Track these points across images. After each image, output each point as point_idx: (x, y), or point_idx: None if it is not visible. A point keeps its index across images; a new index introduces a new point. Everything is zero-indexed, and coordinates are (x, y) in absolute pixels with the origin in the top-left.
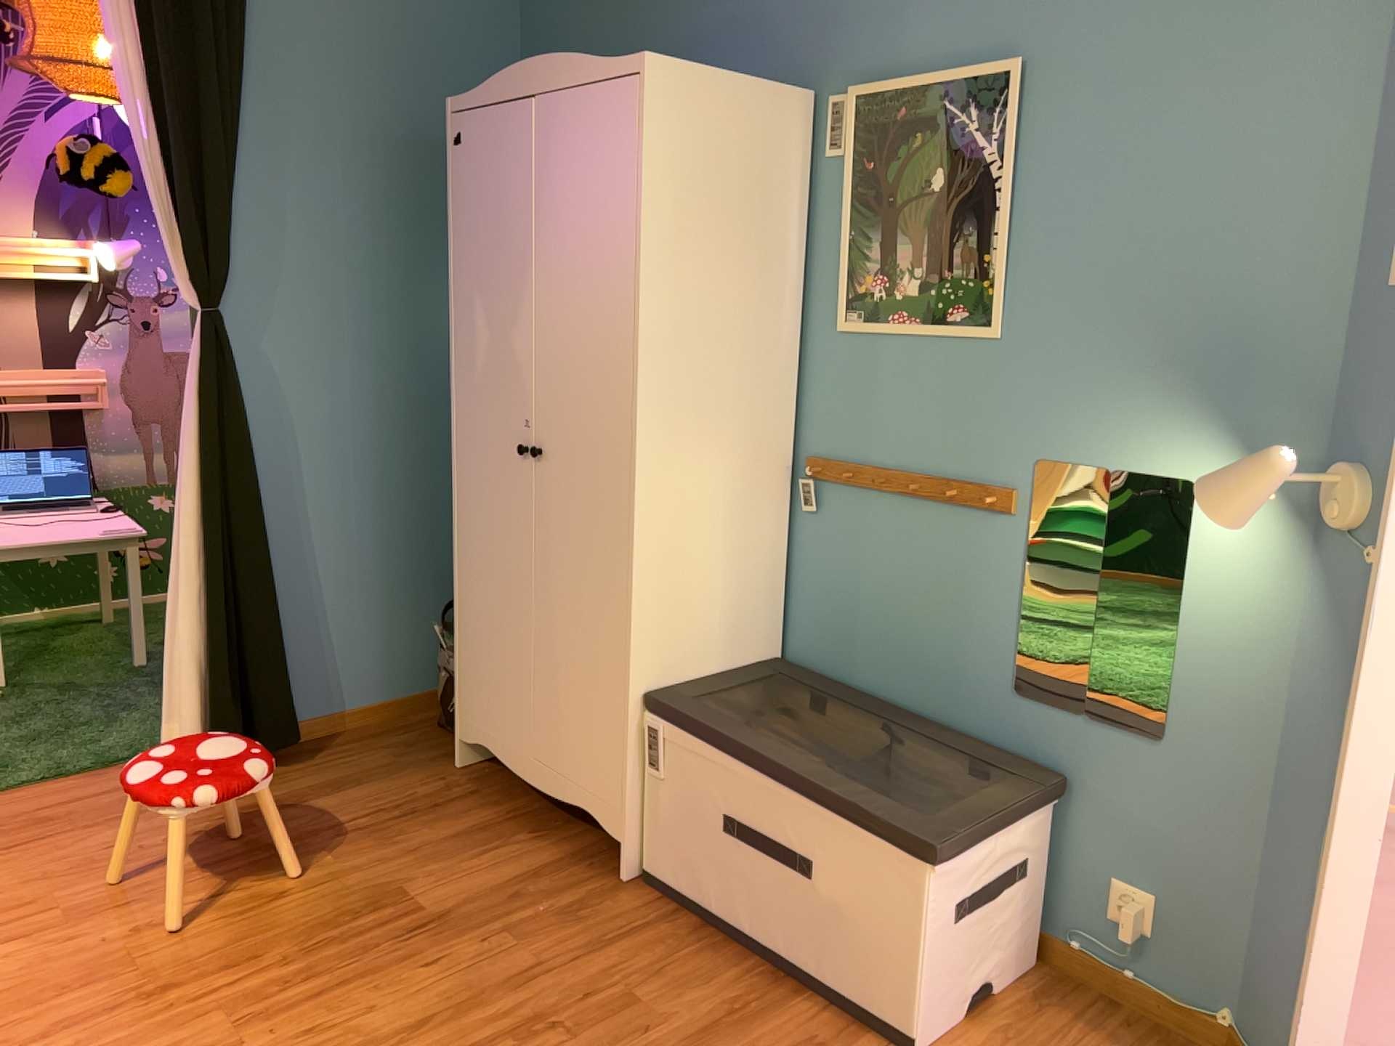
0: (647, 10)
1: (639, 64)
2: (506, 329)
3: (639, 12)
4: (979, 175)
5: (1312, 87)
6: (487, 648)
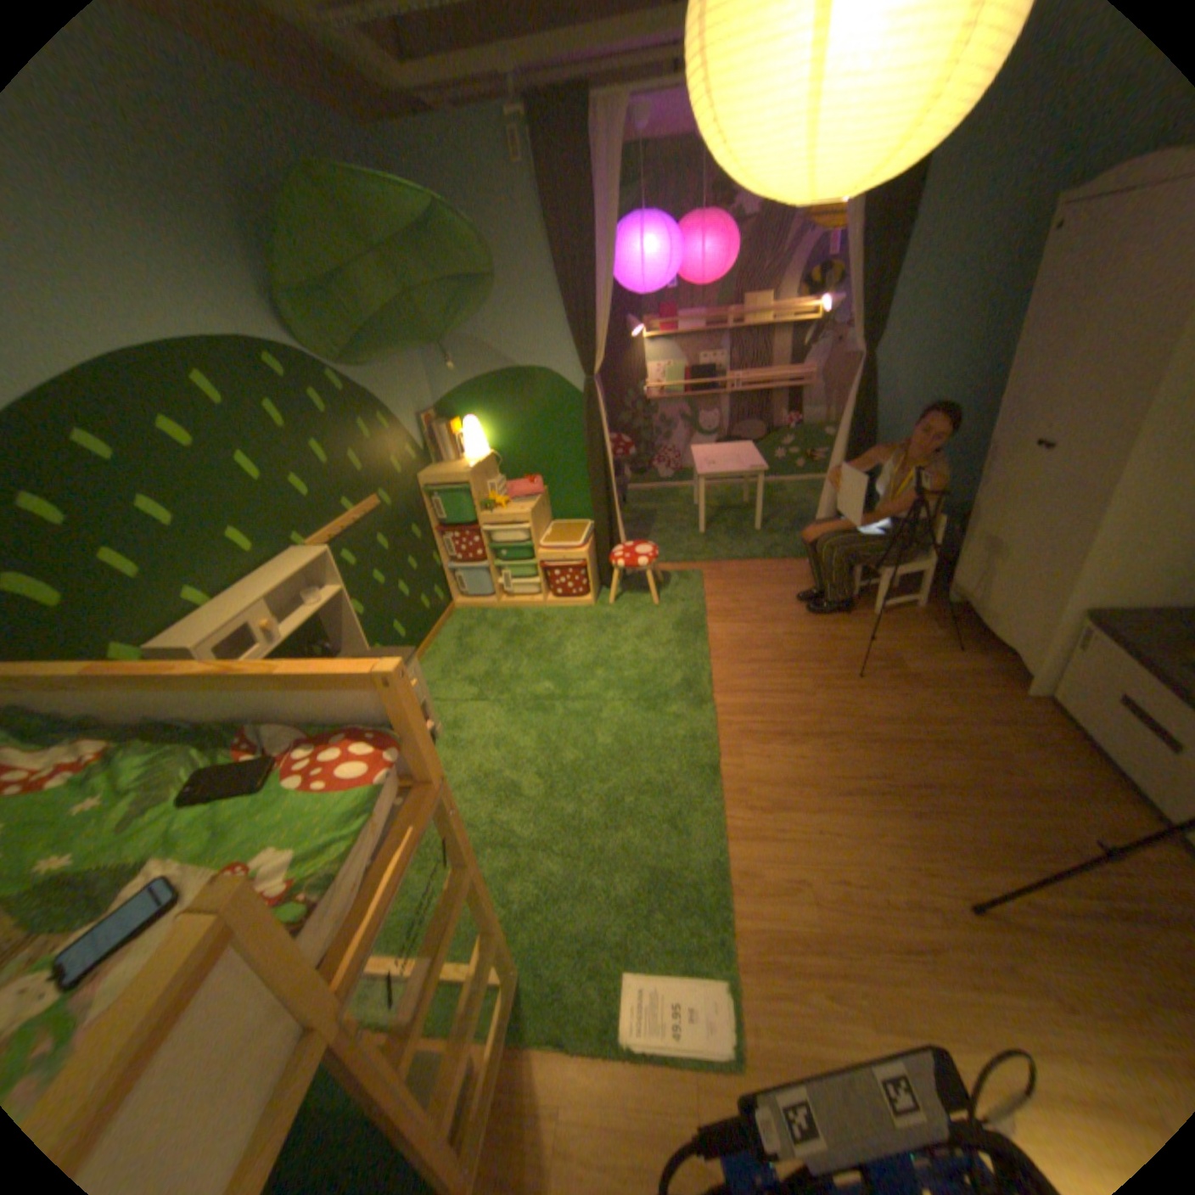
0: None
1: None
2: (1052, 366)
3: None
4: None
5: None
6: (981, 551)
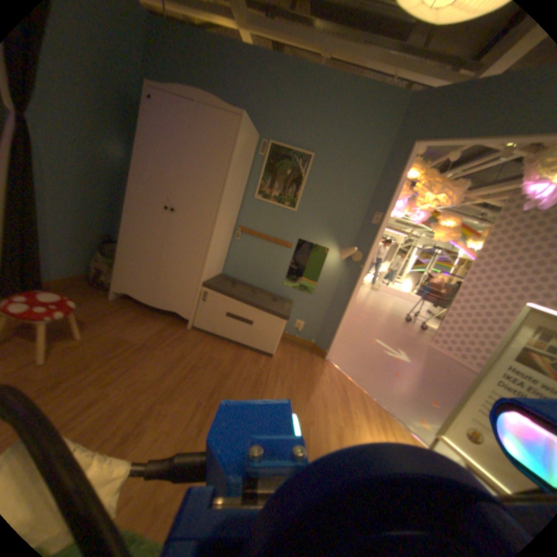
0: (203, 84)
1: (241, 114)
2: (165, 170)
3: (200, 83)
4: (298, 175)
5: (364, 184)
6: (135, 266)
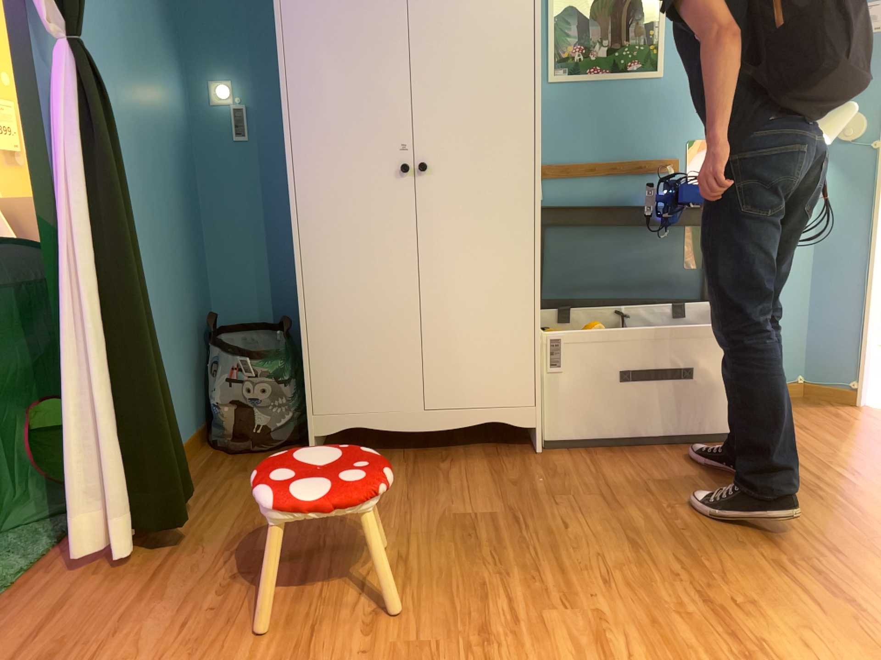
0: None
1: None
2: (371, 74)
3: None
4: None
5: None
6: (354, 345)
